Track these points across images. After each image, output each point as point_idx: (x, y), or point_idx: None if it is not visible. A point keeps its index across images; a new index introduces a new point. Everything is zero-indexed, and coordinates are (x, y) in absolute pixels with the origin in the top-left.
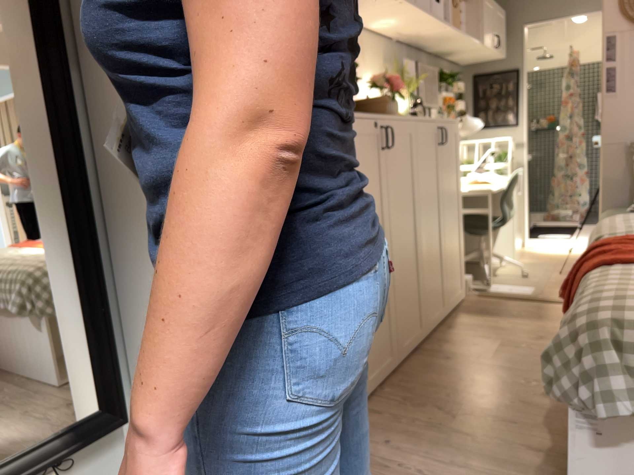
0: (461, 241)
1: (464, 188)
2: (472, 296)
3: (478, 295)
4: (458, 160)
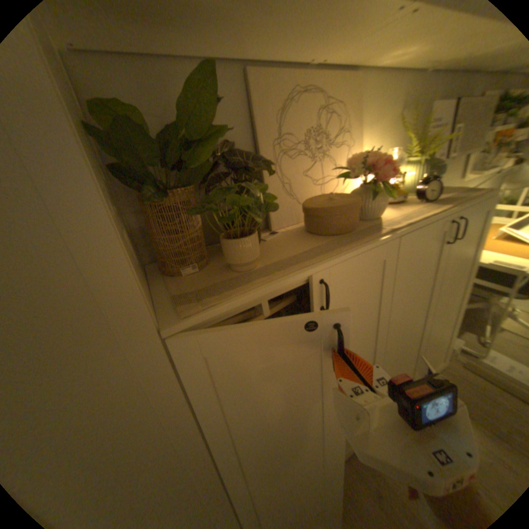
0: (459, 323)
1: (487, 260)
2: (457, 368)
3: (467, 370)
4: (484, 242)
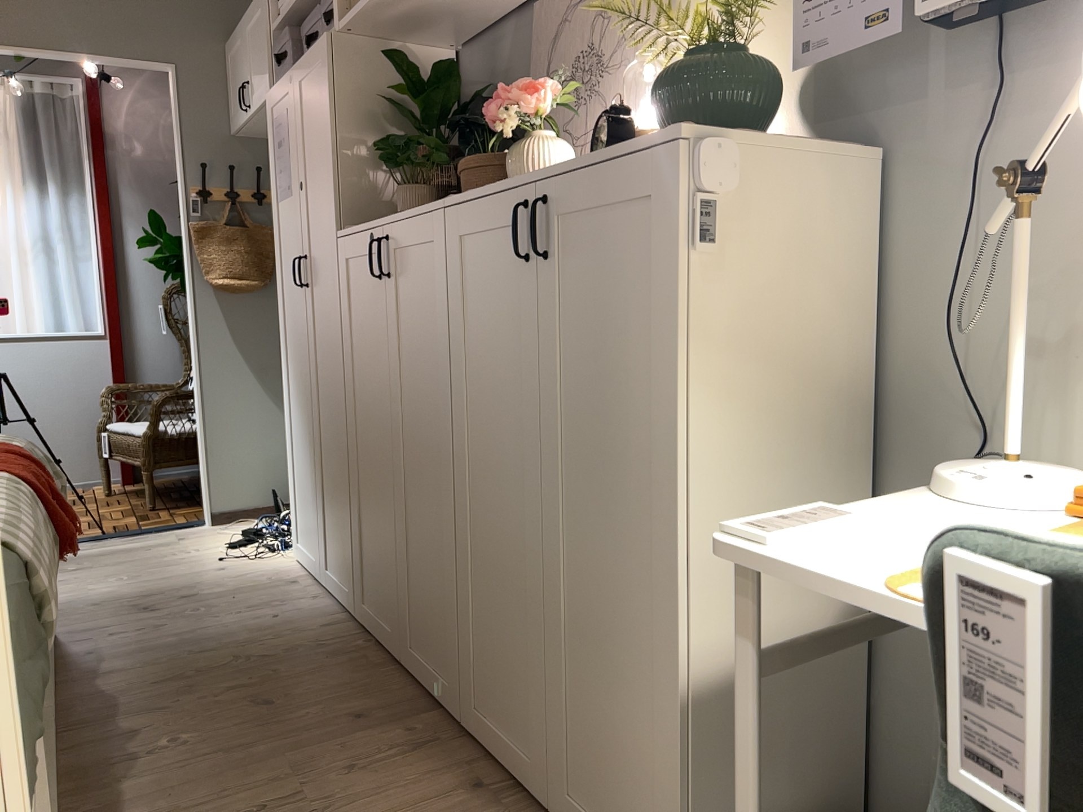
0: (676, 708)
1: (882, 528)
2: None
3: None
4: (677, 329)
